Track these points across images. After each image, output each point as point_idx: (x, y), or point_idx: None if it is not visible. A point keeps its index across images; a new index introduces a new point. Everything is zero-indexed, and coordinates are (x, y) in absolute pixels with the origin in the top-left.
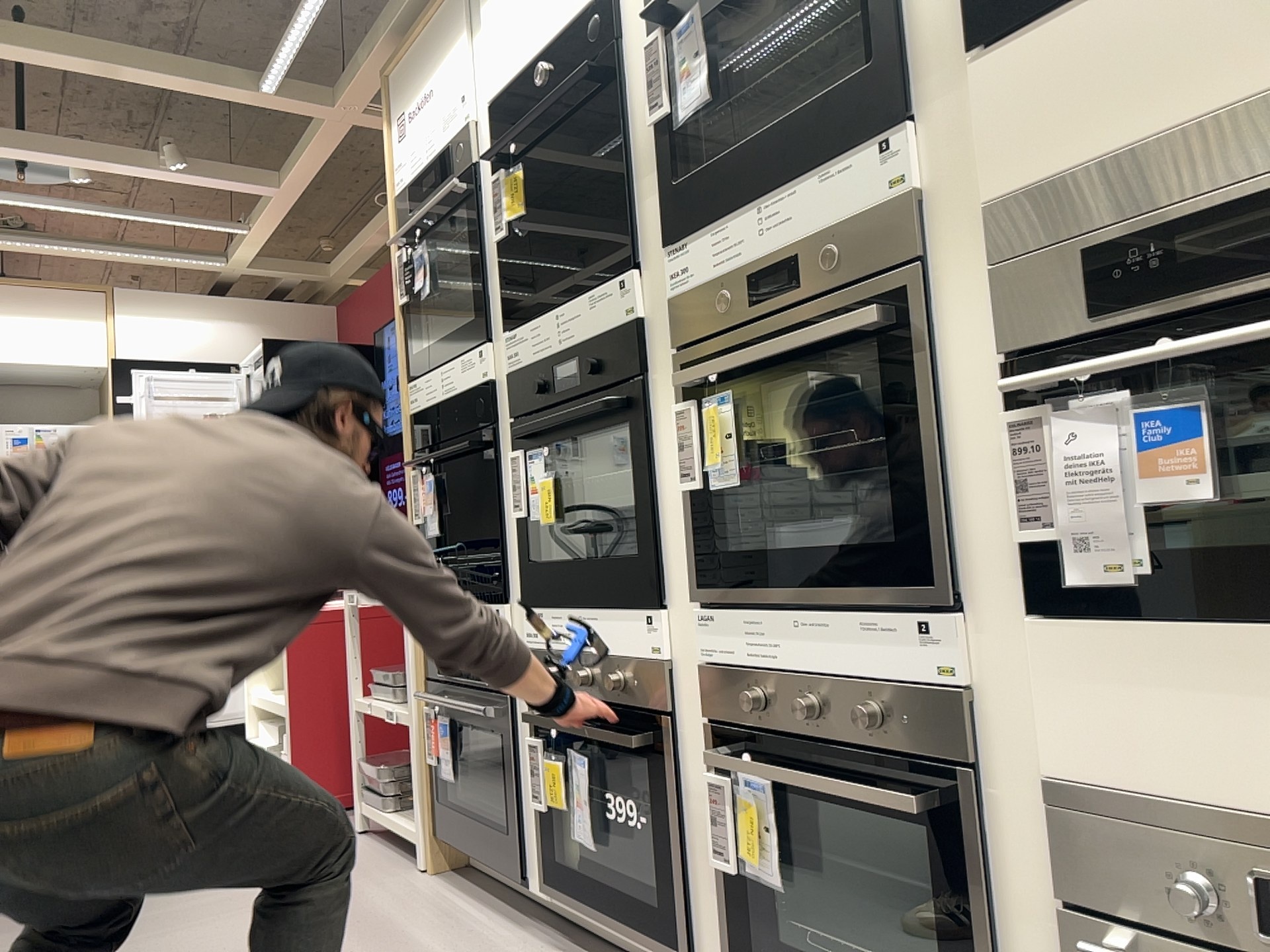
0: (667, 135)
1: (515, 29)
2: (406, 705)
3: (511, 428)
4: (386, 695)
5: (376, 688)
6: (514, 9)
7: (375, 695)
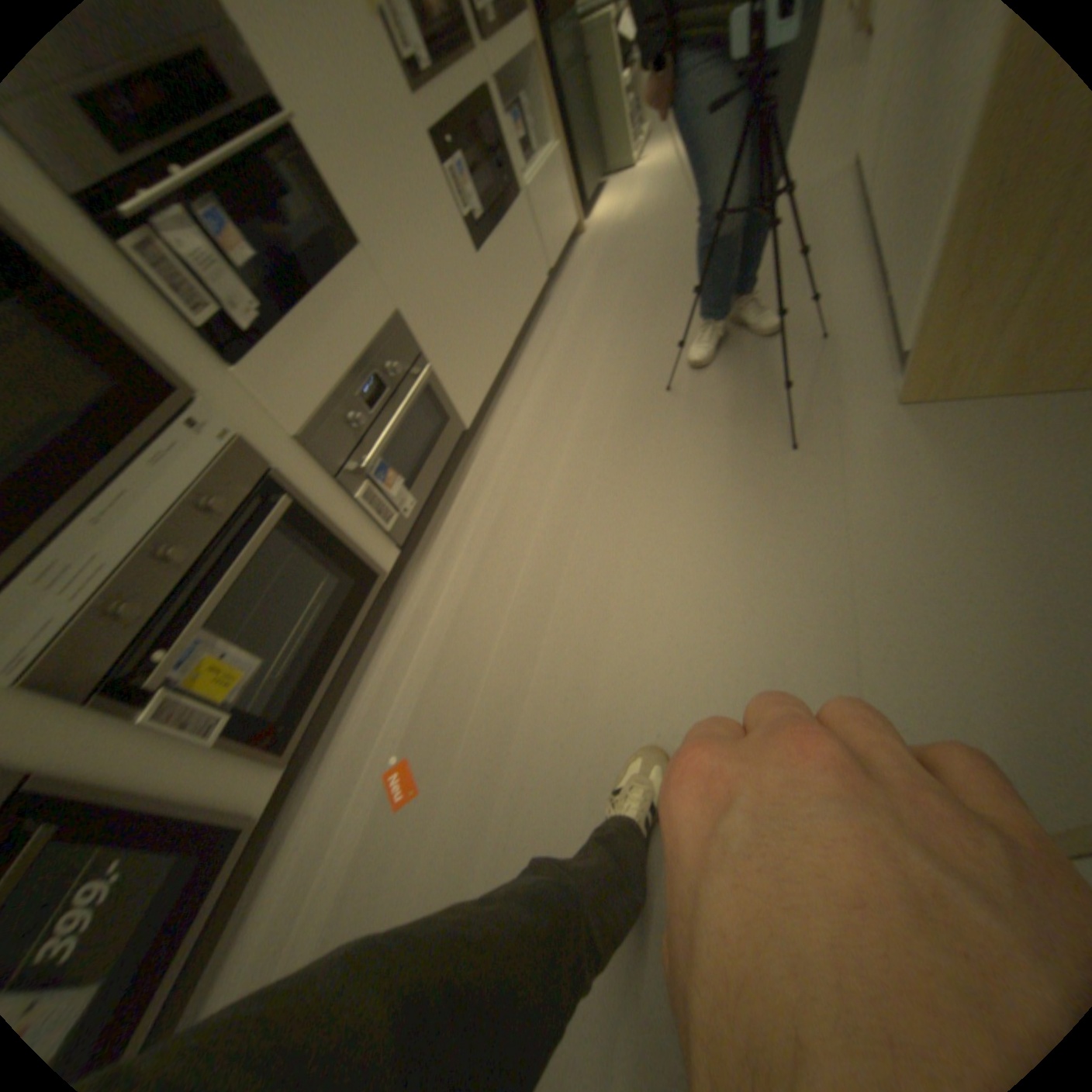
0: None
1: None
2: None
3: None
4: None
5: None
6: None
7: None
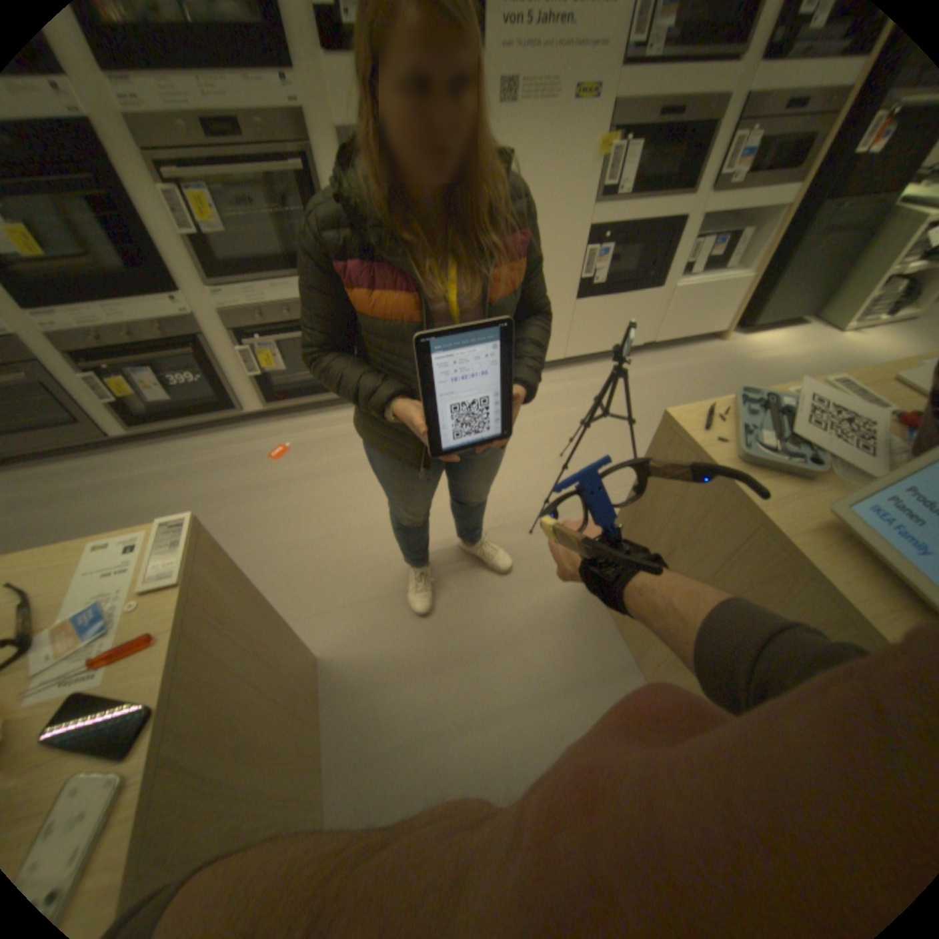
0: None
1: None
2: None
3: None
4: None
5: None
6: None
7: None
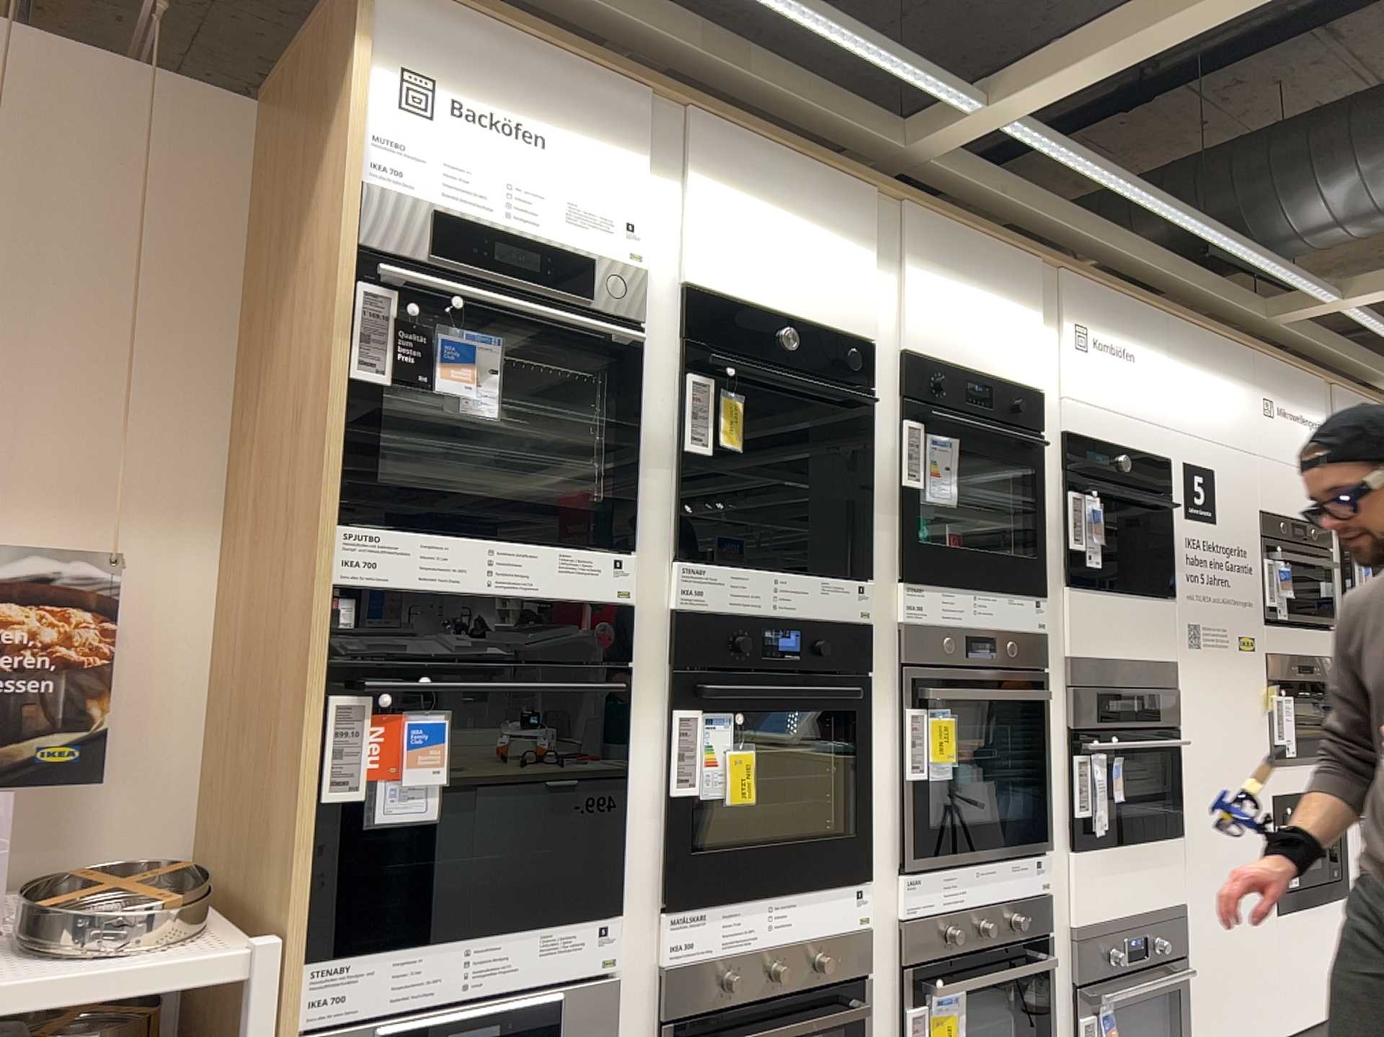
0: (904, 501)
1: (751, 267)
2: None
3: (662, 669)
4: None
5: None
6: (752, 247)
7: None
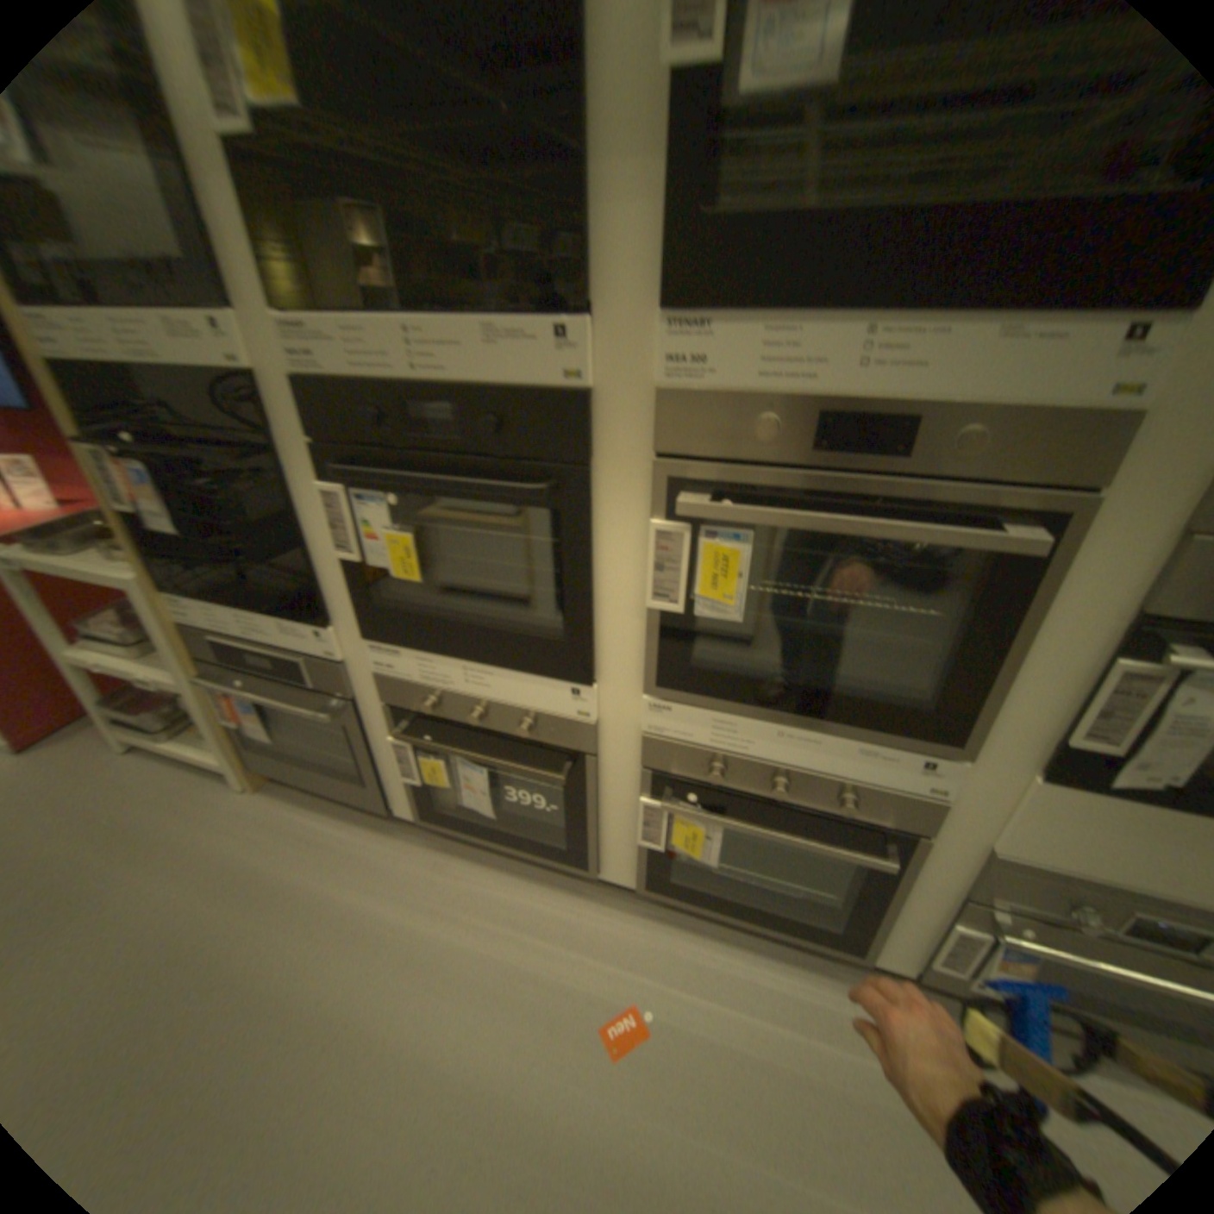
0: (706, 102)
1: None
2: (151, 667)
3: (303, 446)
4: (102, 648)
5: (83, 641)
6: None
7: (85, 648)
